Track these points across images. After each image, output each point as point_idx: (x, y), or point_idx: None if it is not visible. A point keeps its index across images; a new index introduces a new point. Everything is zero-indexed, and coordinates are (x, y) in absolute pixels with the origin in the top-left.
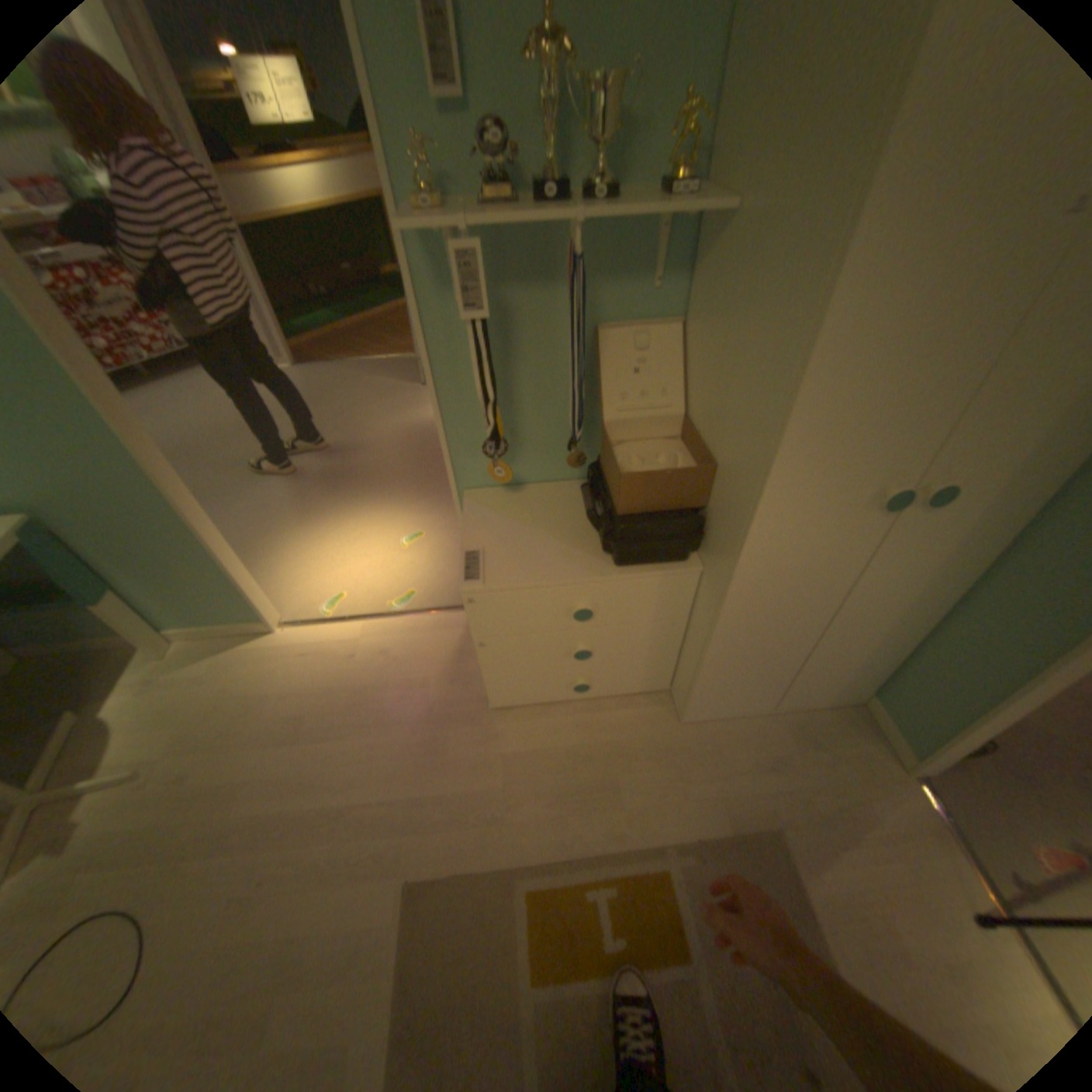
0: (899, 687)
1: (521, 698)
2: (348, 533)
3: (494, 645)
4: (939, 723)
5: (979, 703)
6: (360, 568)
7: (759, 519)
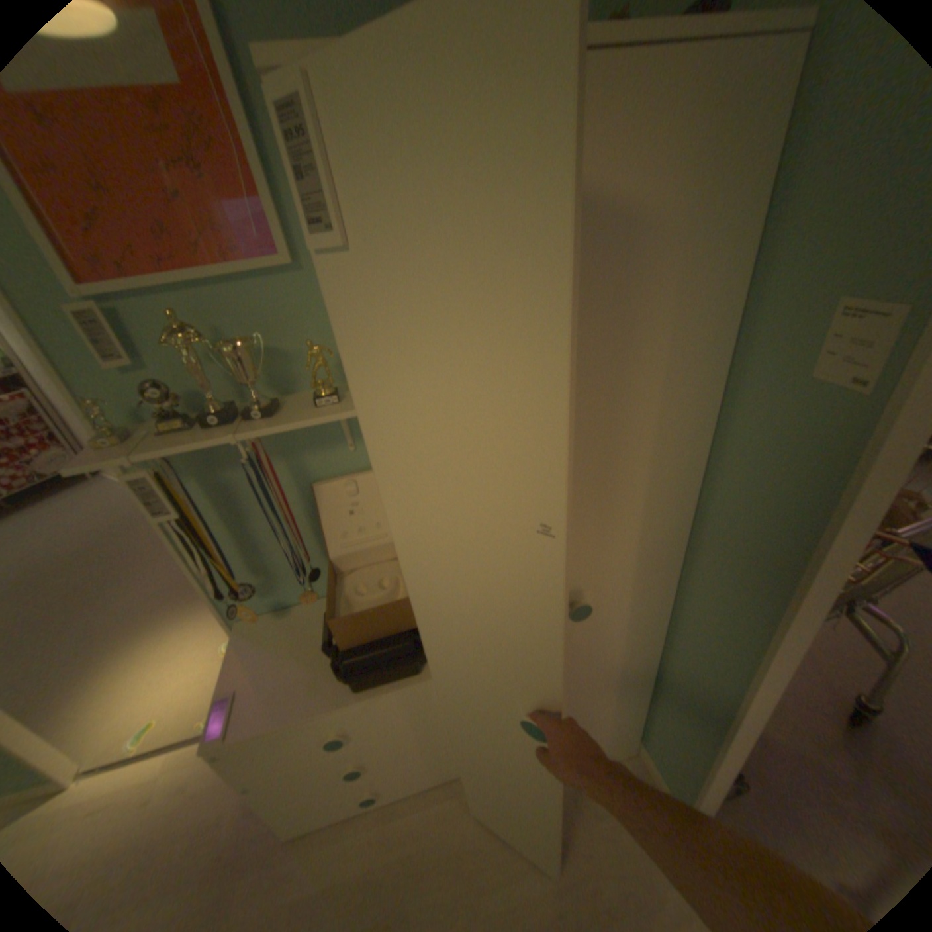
0: (654, 740)
1: (311, 824)
2: (169, 649)
3: (258, 789)
4: (686, 780)
5: (702, 765)
6: (175, 688)
7: (433, 661)
